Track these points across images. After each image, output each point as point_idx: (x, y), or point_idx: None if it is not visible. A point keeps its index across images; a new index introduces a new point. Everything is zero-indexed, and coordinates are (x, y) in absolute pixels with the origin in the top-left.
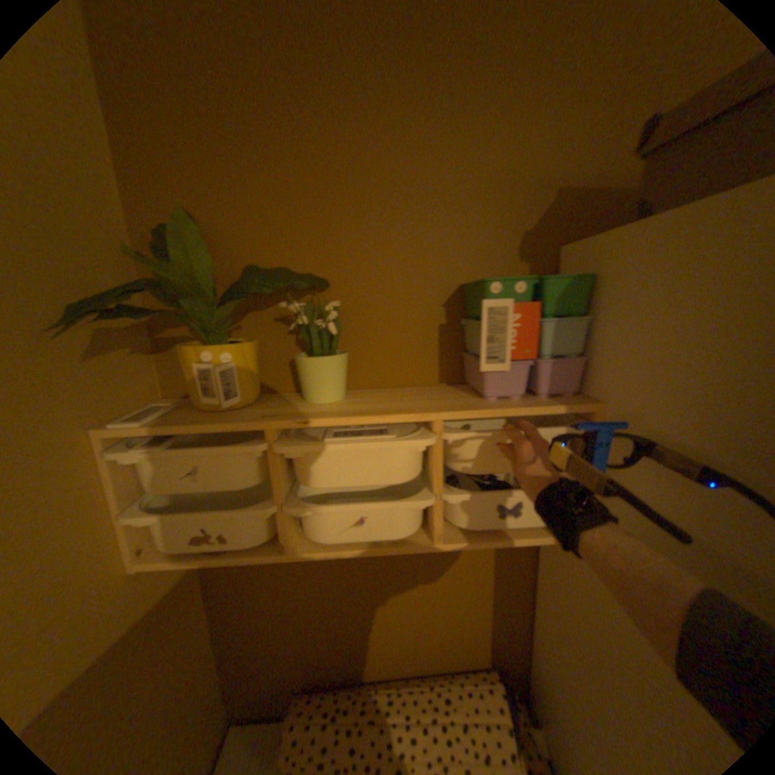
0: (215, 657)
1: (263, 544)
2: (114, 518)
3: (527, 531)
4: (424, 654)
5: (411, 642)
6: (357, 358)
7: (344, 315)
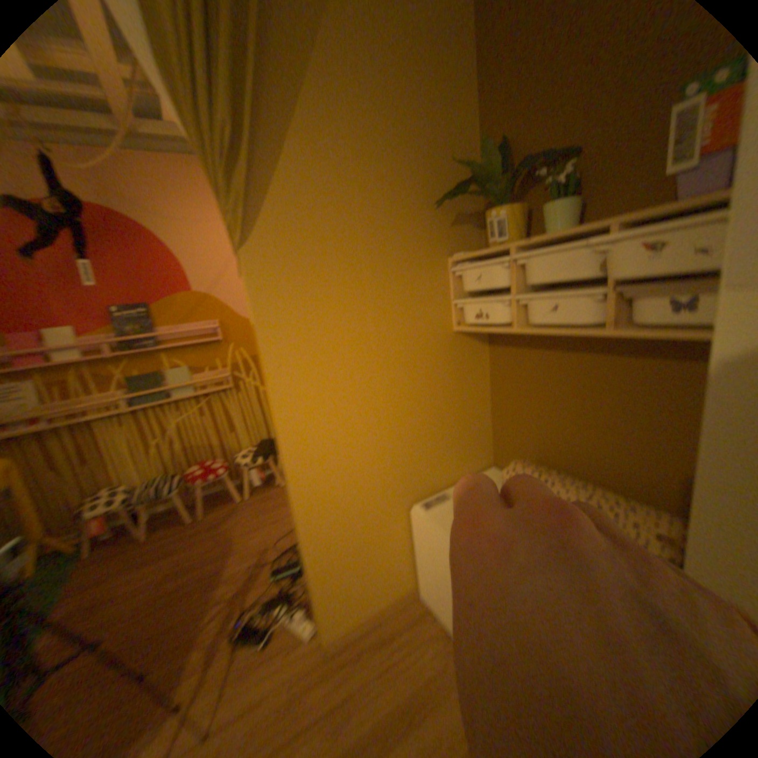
0: (491, 419)
1: (505, 322)
2: (450, 300)
3: (700, 324)
4: (631, 479)
5: (619, 462)
6: (598, 203)
7: (591, 170)
